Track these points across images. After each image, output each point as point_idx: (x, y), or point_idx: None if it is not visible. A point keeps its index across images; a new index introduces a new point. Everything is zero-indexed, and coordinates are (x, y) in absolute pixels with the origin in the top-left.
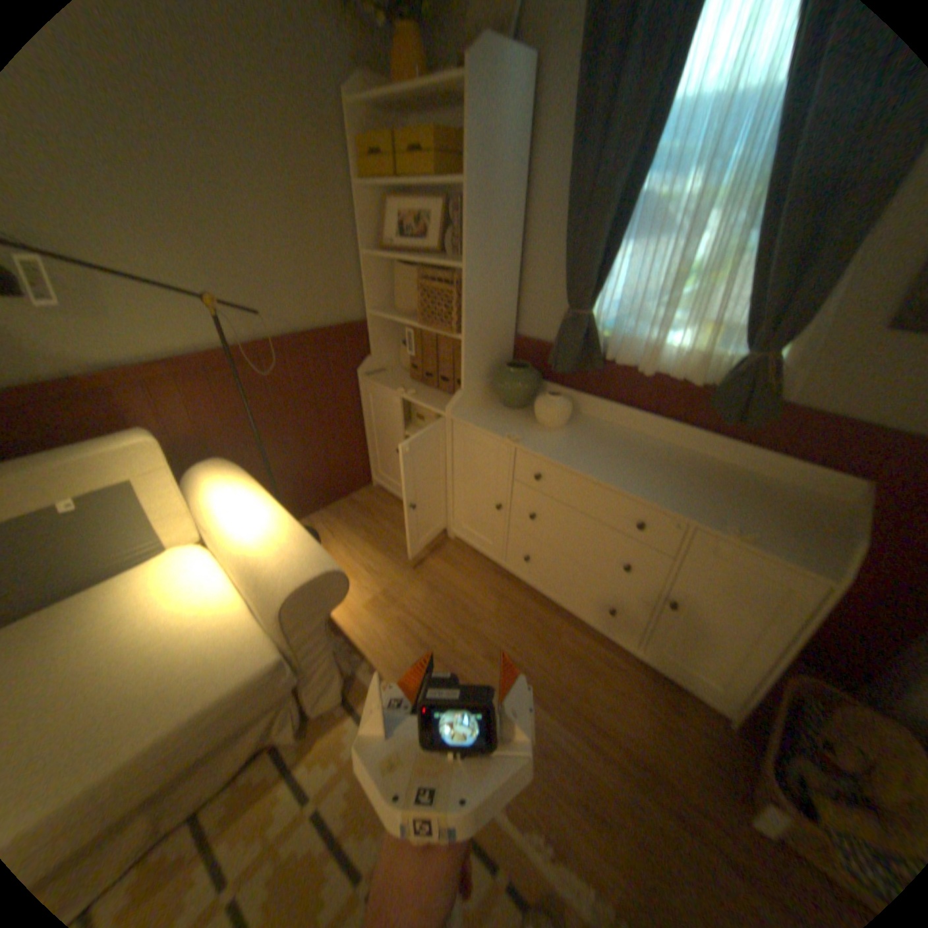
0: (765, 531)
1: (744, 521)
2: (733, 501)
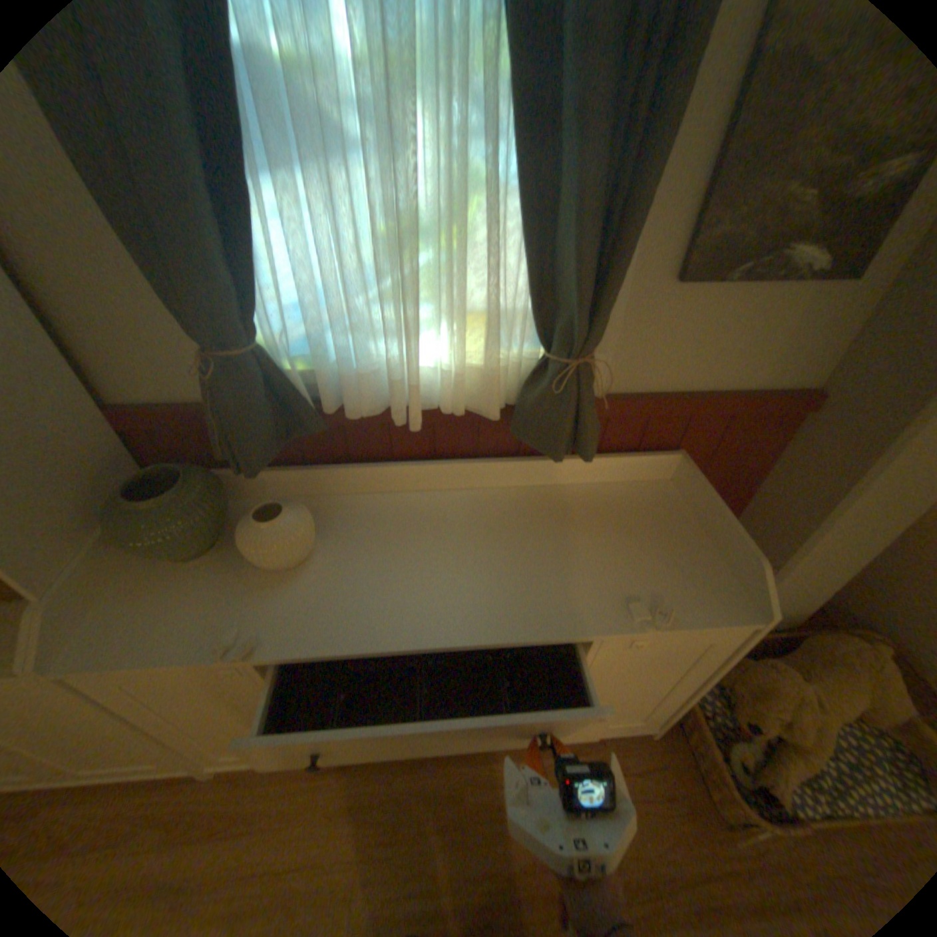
0: (660, 586)
1: (635, 585)
2: (599, 553)
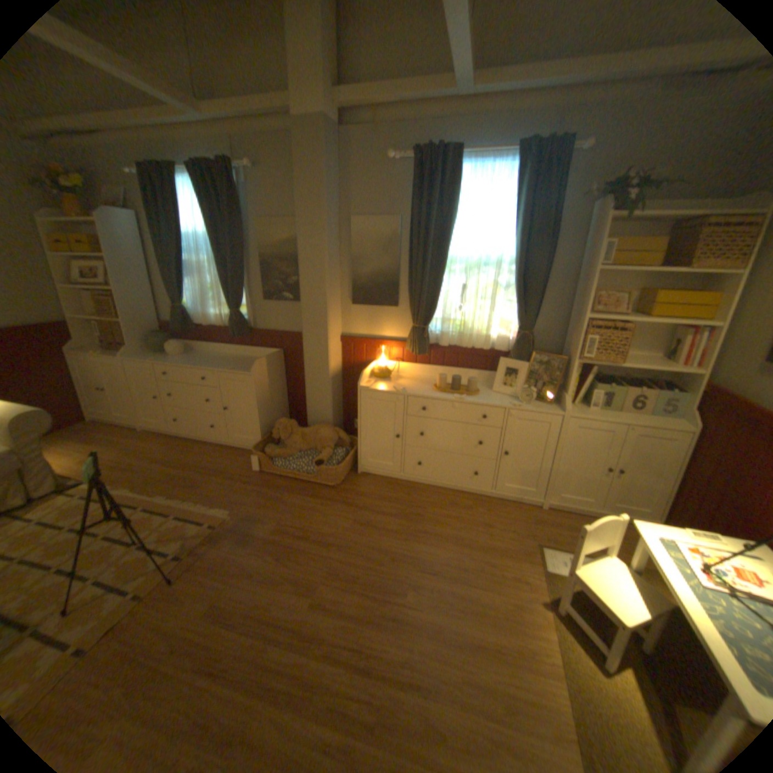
0: (238, 368)
1: (233, 367)
2: (235, 364)
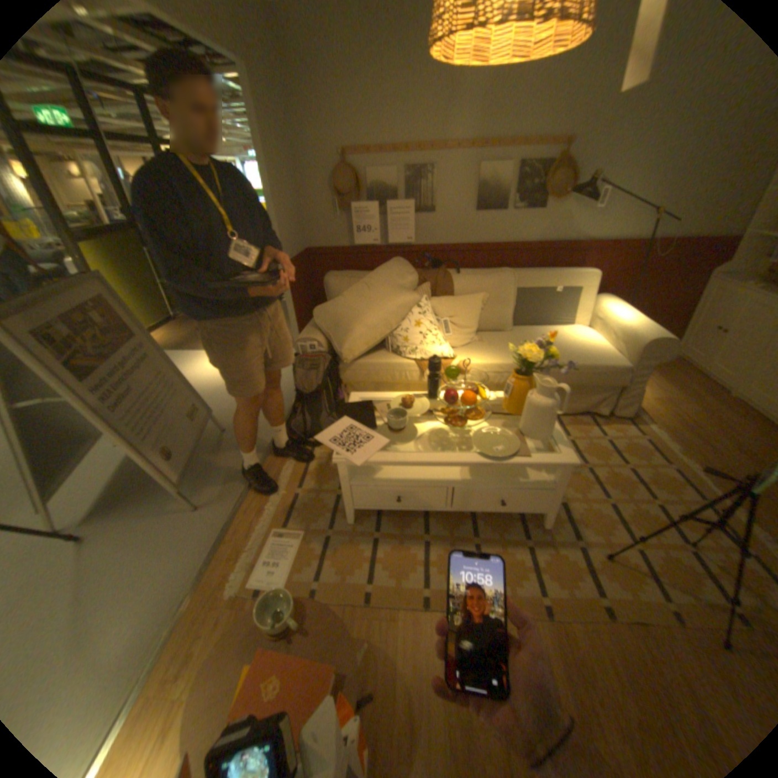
0: None
1: None
2: None
